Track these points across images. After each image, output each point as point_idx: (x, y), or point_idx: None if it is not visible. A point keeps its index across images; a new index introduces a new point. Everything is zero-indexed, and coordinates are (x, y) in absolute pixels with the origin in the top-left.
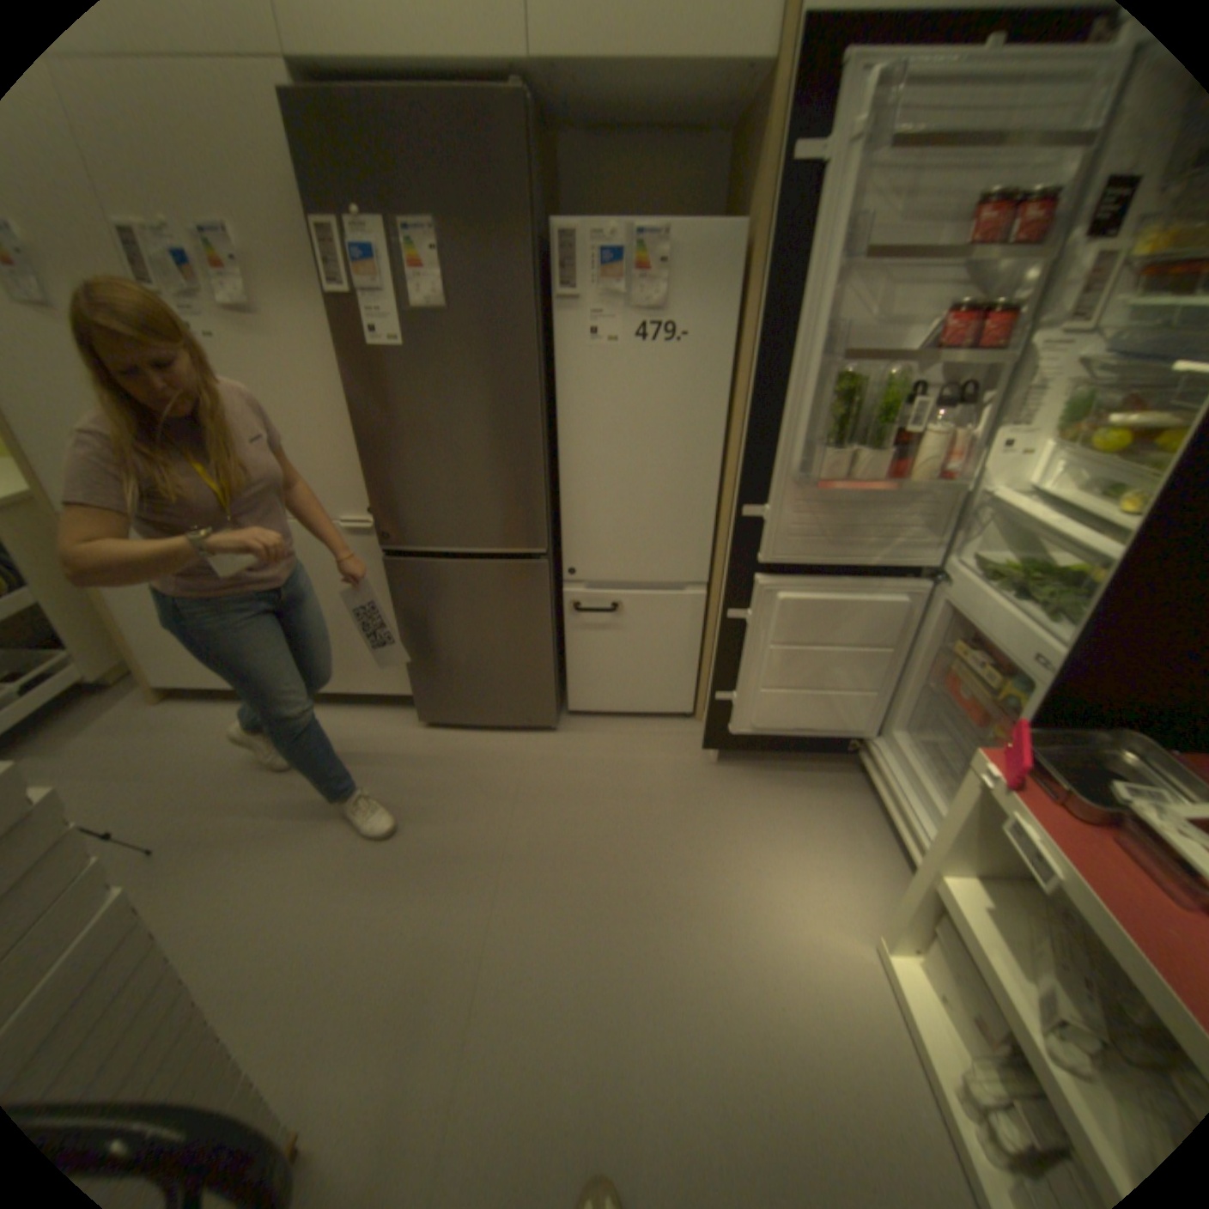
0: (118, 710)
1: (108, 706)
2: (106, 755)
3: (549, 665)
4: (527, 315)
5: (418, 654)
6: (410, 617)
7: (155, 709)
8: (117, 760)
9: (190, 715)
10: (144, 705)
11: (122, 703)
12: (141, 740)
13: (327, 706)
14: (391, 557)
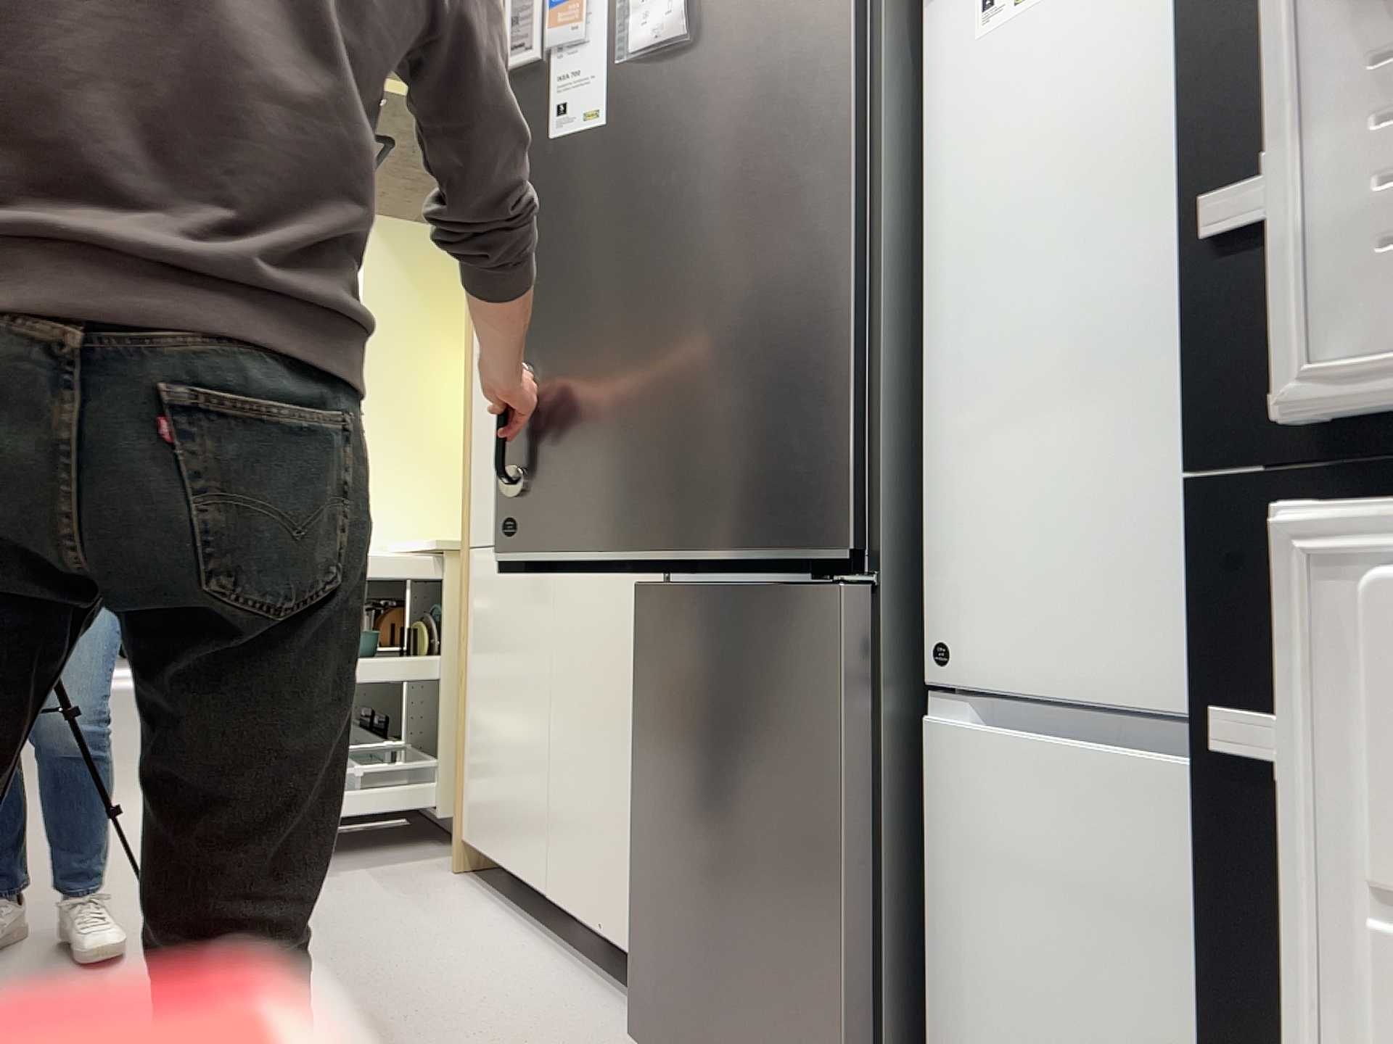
0: (427, 863)
1: (429, 856)
2: (348, 894)
3: (842, 957)
4: (836, 11)
5: (647, 836)
6: (647, 731)
7: (449, 877)
8: (343, 903)
9: (459, 897)
10: (449, 869)
11: (441, 859)
12: (389, 896)
13: (582, 962)
14: (645, 588)
